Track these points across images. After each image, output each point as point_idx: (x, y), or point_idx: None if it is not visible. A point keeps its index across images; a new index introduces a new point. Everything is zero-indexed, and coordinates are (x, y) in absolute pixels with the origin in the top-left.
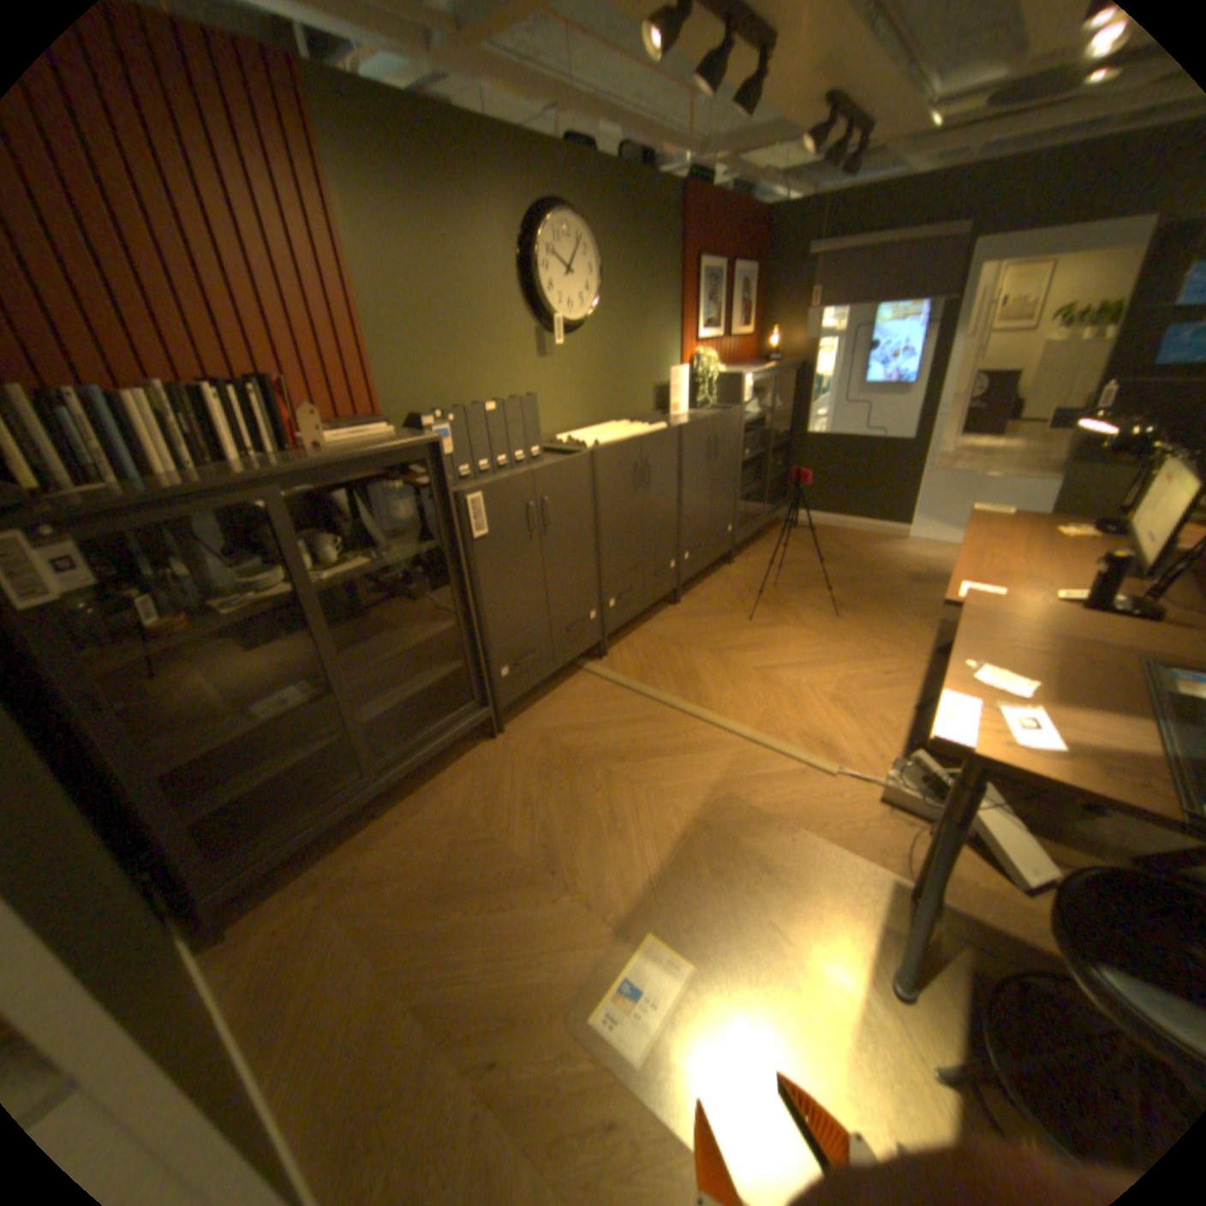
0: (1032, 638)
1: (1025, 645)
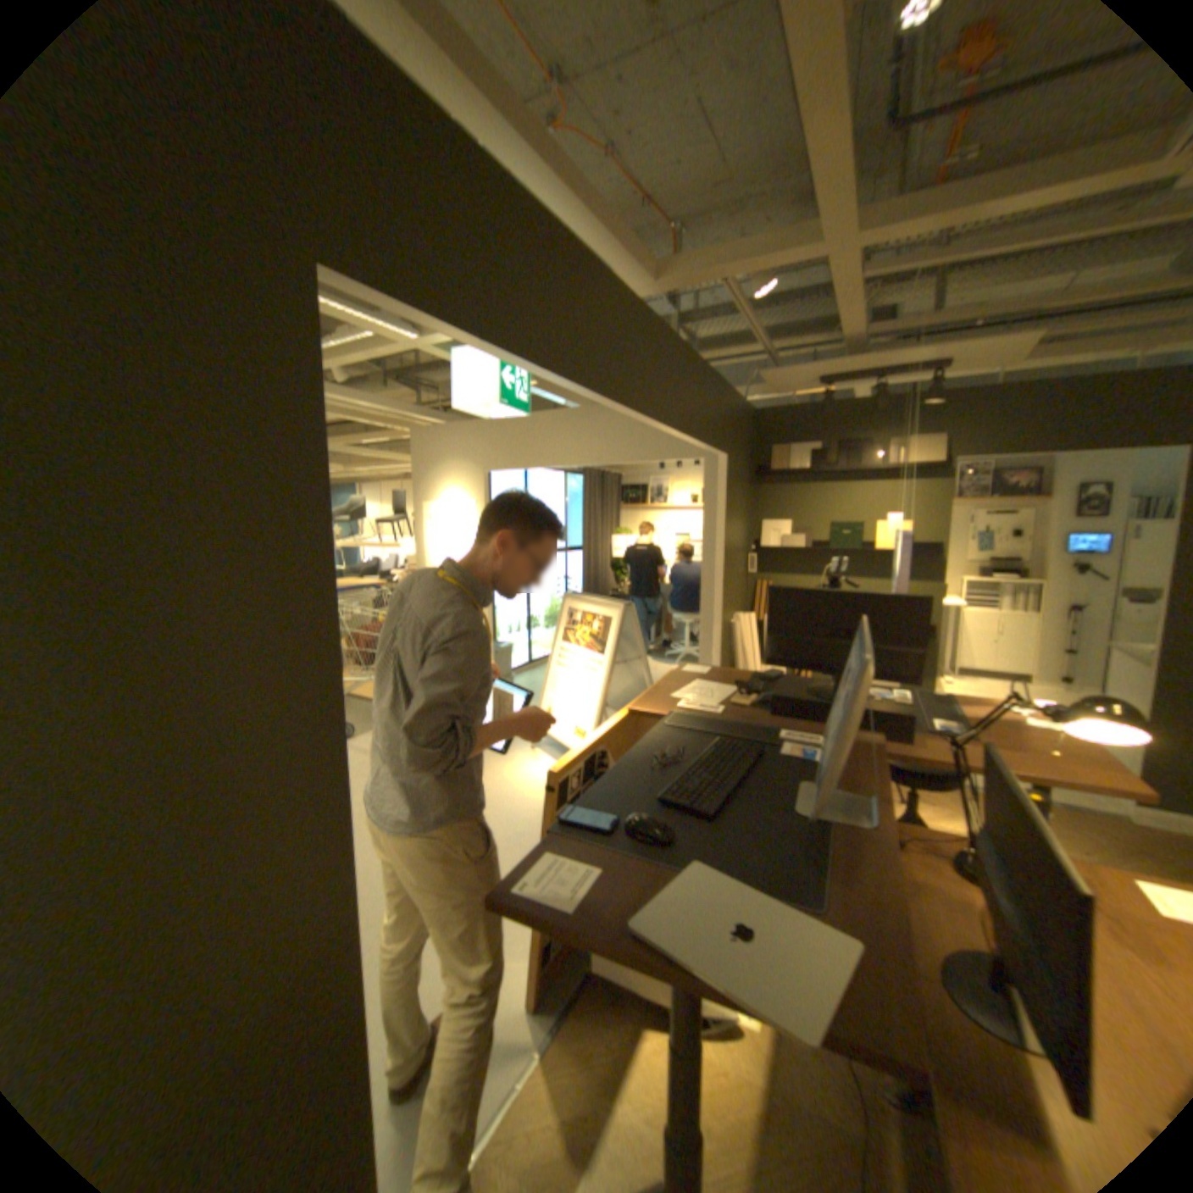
0: (1054, 756)
1: (1055, 751)
